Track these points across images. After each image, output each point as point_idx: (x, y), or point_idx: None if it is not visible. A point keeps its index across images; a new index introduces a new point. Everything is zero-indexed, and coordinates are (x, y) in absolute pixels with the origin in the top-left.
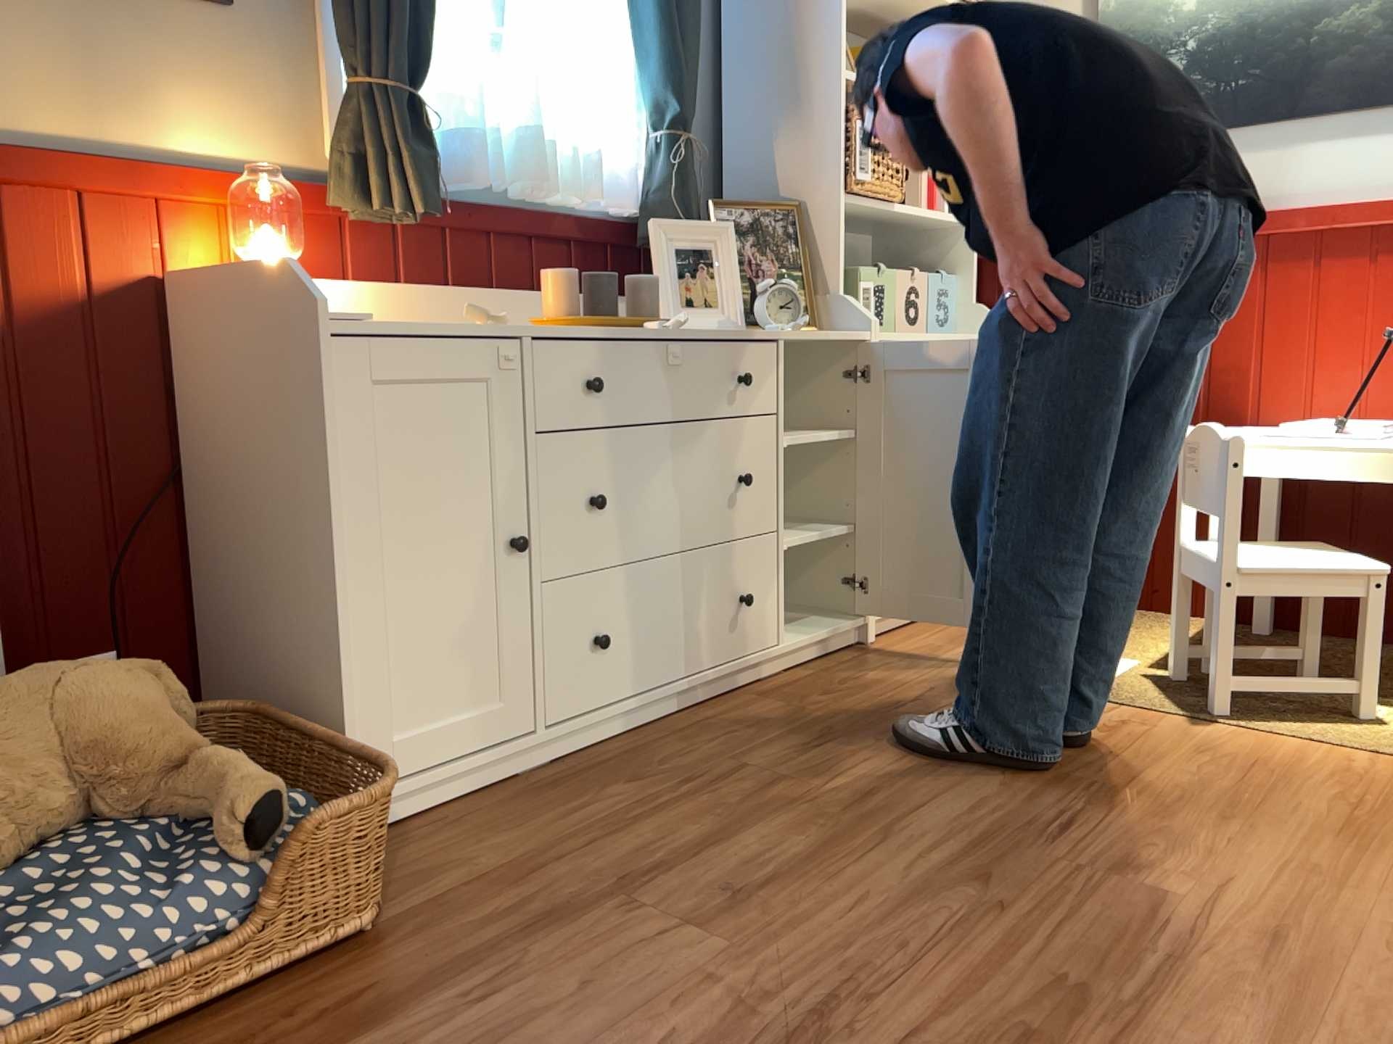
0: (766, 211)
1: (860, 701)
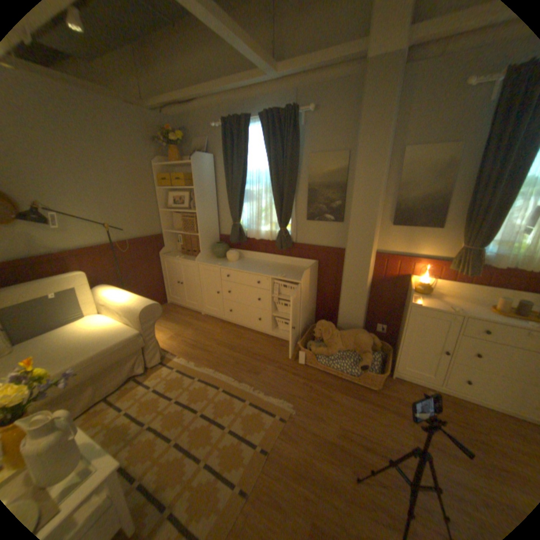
0: None
1: None
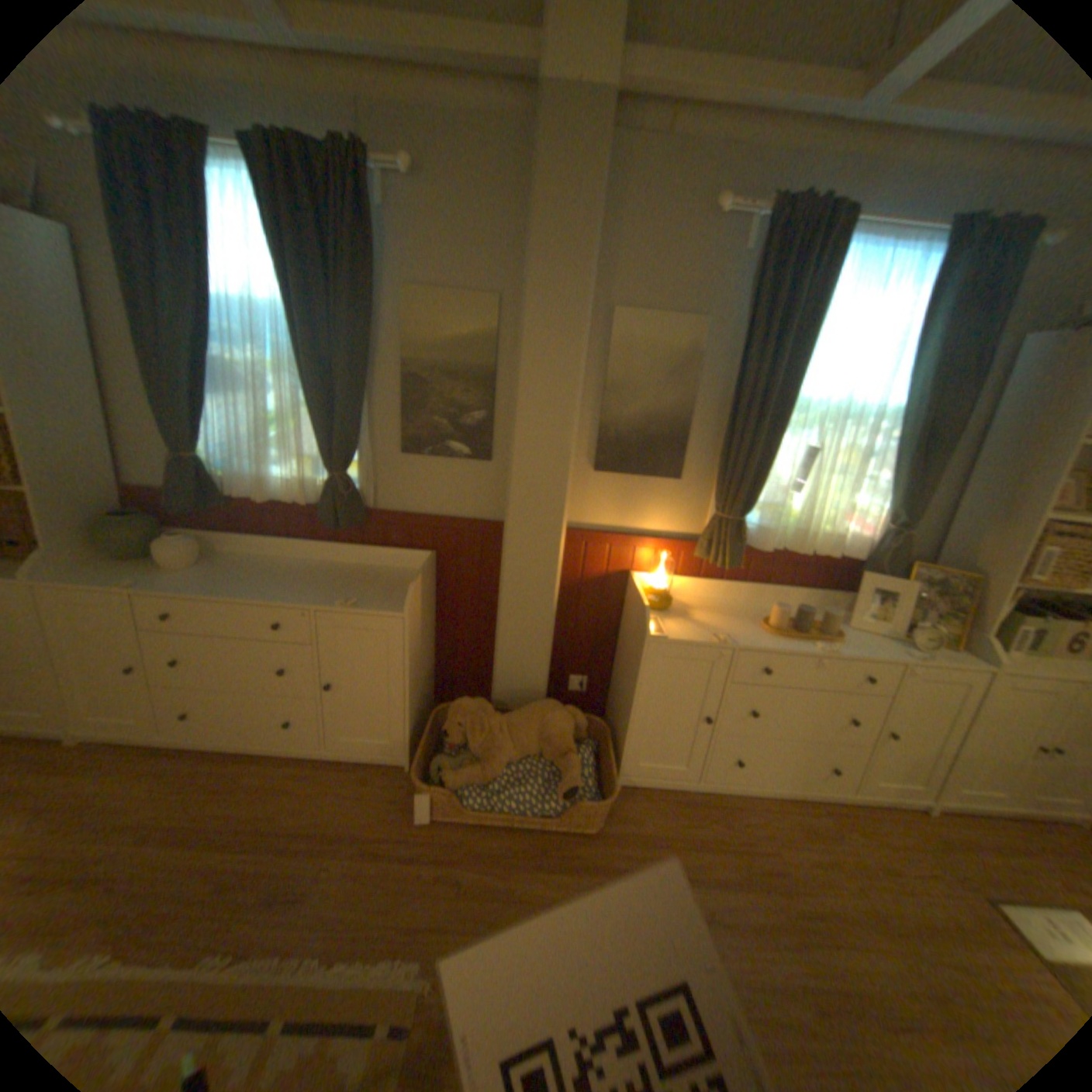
0: (964, 568)
1: (880, 857)
